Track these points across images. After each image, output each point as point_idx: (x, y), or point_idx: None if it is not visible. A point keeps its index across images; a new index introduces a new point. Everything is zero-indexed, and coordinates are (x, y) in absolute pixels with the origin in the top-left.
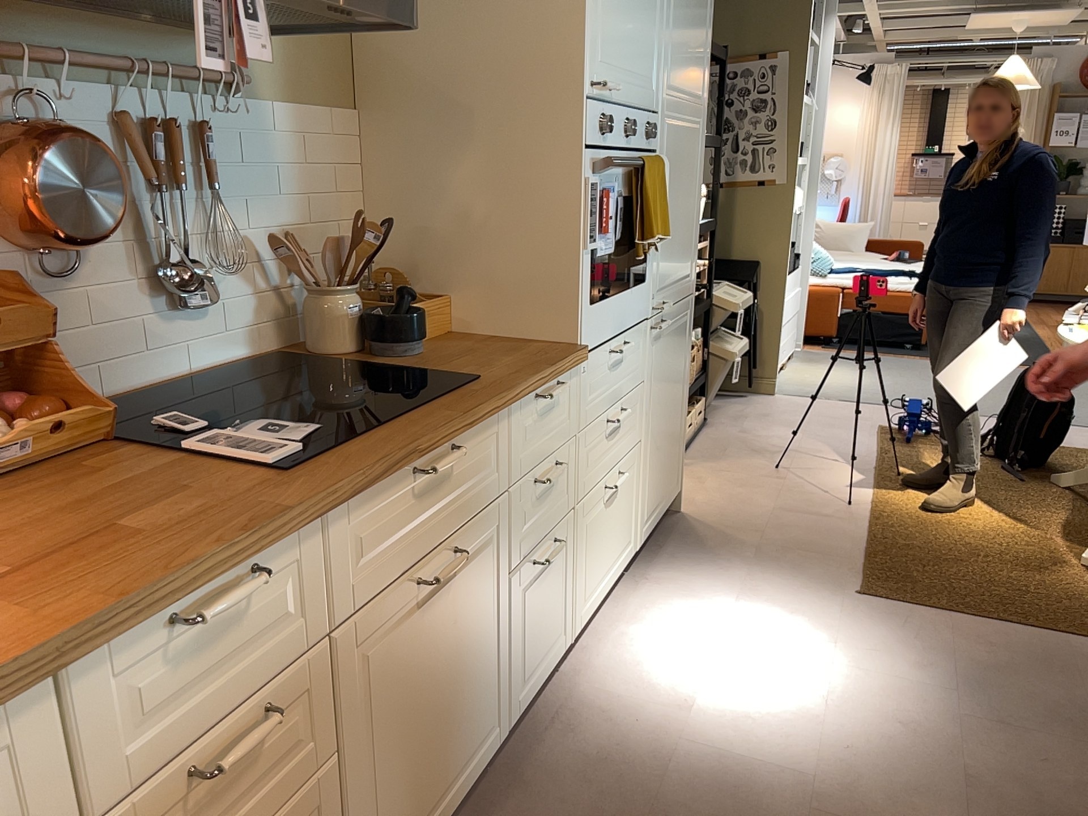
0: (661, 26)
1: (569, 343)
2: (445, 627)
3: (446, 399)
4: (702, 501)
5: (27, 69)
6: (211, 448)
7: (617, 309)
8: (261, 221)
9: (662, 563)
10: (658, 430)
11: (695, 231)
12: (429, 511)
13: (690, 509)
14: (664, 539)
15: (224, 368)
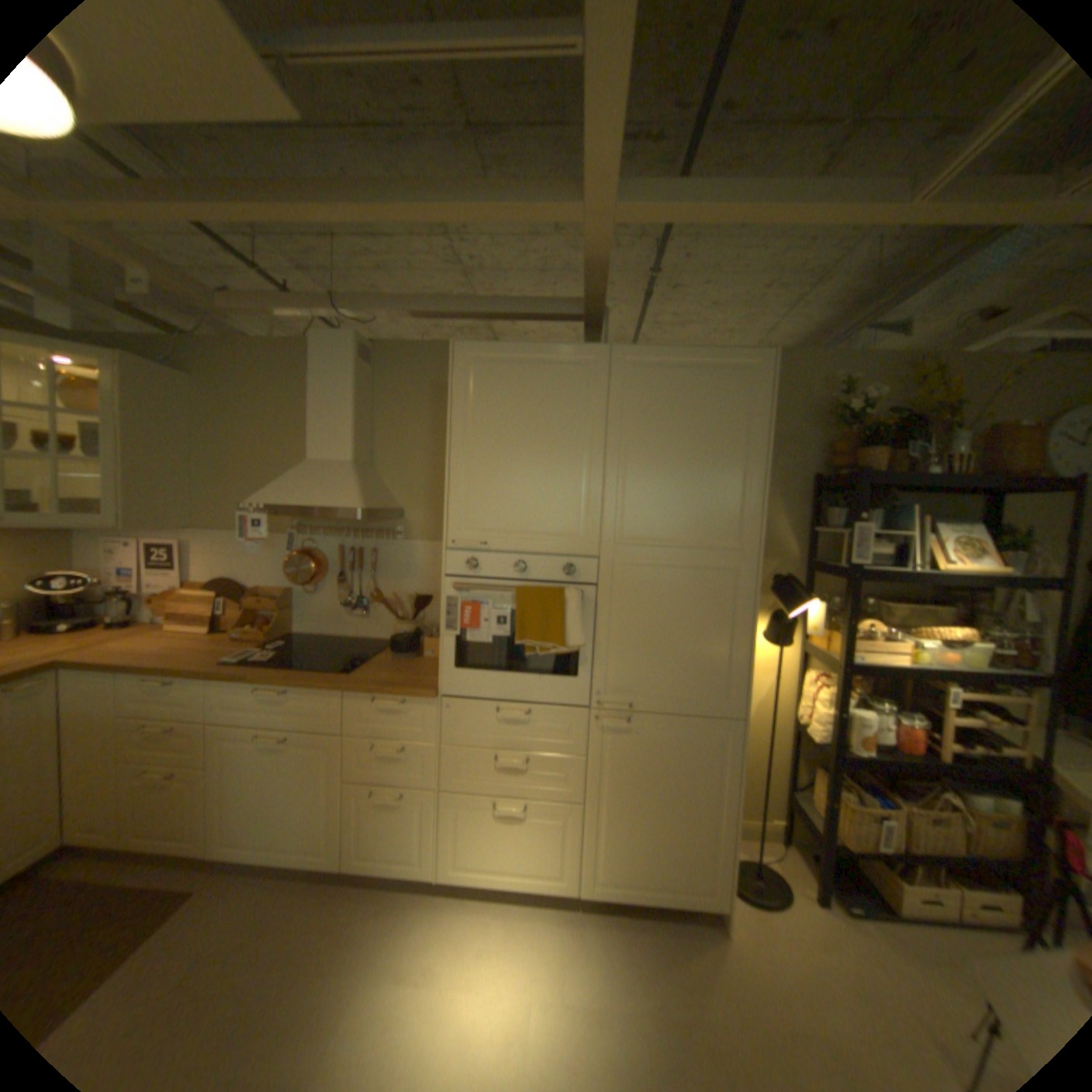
0: (591, 497)
1: (438, 686)
2: (278, 771)
3: (309, 674)
4: (774, 957)
5: (316, 533)
6: (240, 653)
7: (504, 683)
8: (402, 587)
9: (611, 937)
10: (627, 815)
11: (733, 661)
12: (270, 713)
13: (742, 948)
14: (659, 932)
15: (372, 640)
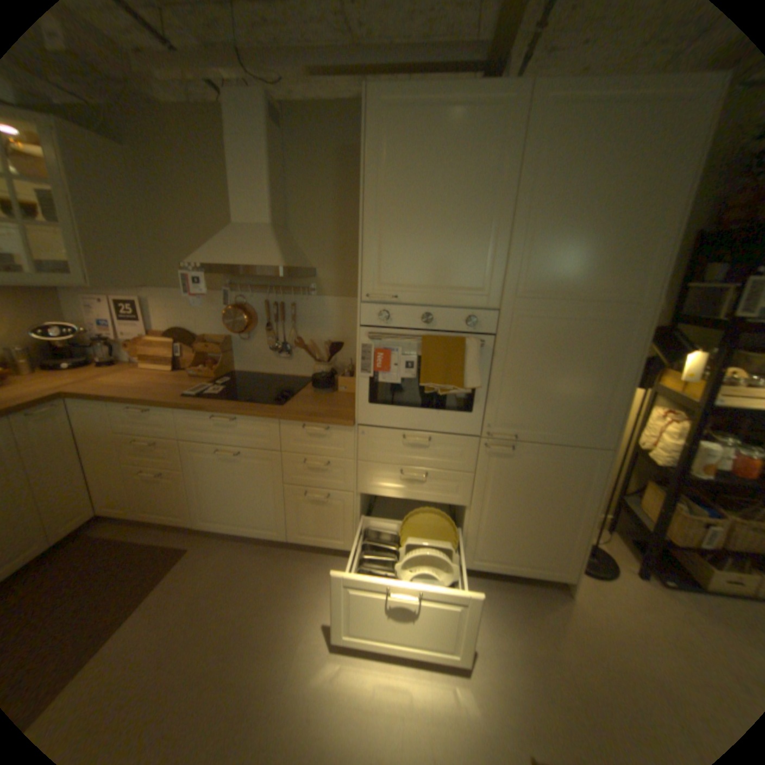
0: (499, 250)
1: (355, 416)
2: (236, 474)
3: (252, 405)
4: (609, 615)
5: (245, 290)
6: (197, 386)
7: (410, 416)
8: (318, 335)
9: (485, 594)
10: (505, 516)
11: (614, 402)
12: (225, 433)
13: (584, 607)
14: (521, 592)
15: (296, 377)
